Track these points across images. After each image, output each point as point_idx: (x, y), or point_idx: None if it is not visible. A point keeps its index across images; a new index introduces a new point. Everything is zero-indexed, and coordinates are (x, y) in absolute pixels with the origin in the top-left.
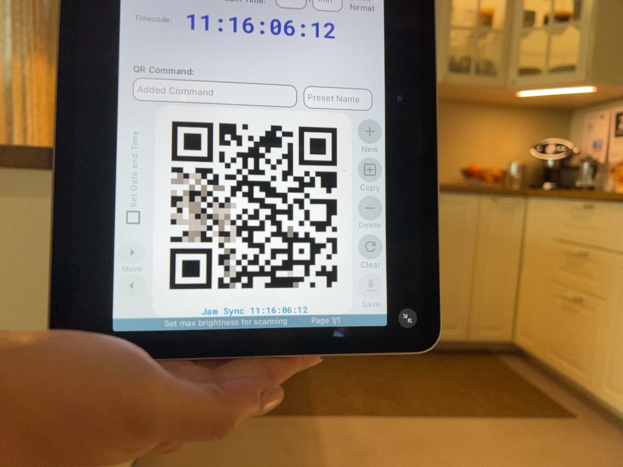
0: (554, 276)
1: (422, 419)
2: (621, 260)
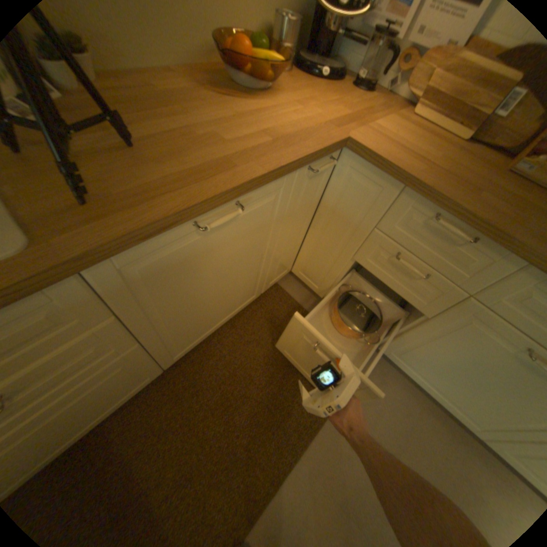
0: (361, 259)
1: (289, 473)
2: (478, 307)
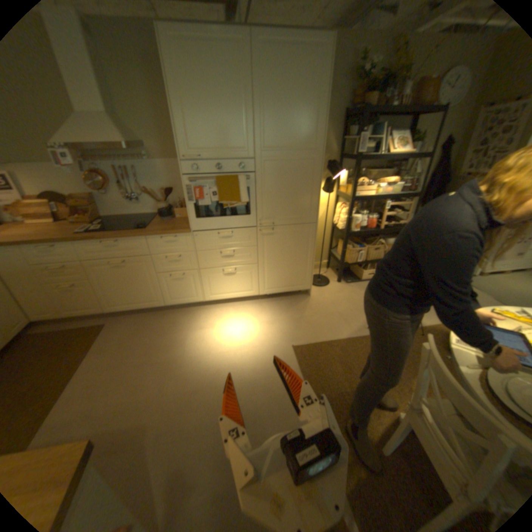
0: (43, 281)
1: (68, 382)
2: (86, 262)
